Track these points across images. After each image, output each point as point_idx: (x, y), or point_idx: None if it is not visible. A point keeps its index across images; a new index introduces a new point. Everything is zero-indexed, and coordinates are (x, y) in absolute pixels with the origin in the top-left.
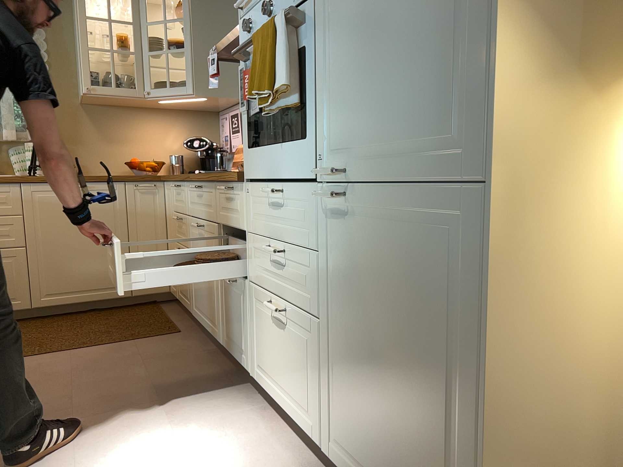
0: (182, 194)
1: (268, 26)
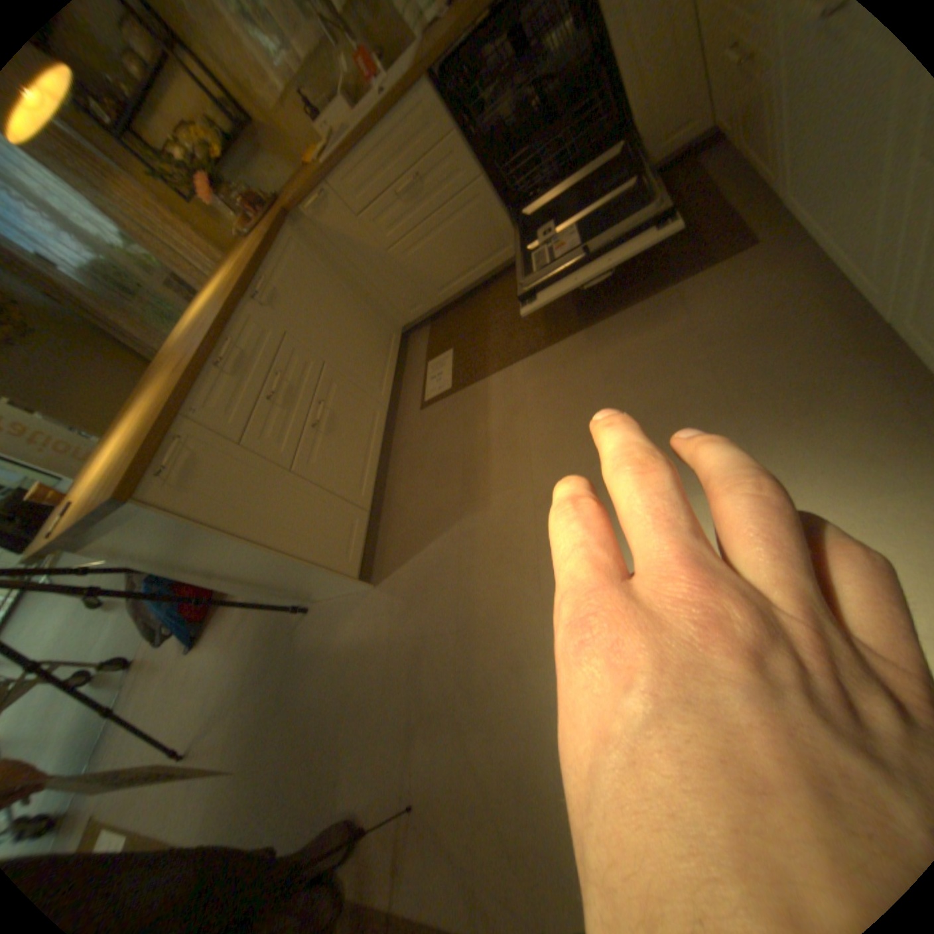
0: None
1: None
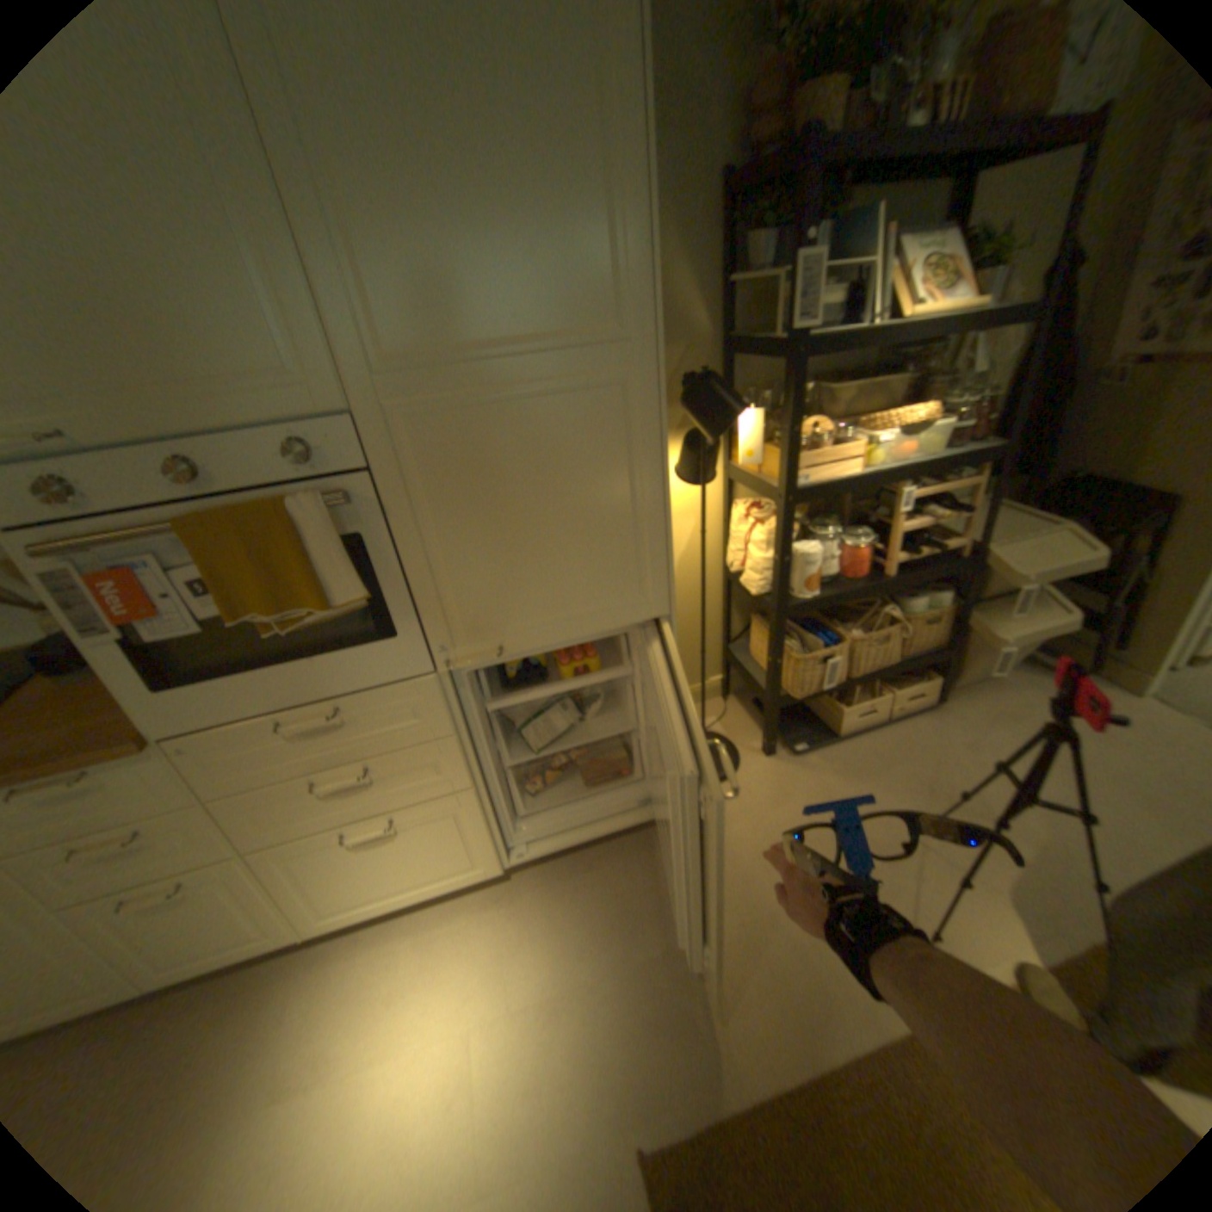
0: None
1: (248, 515)
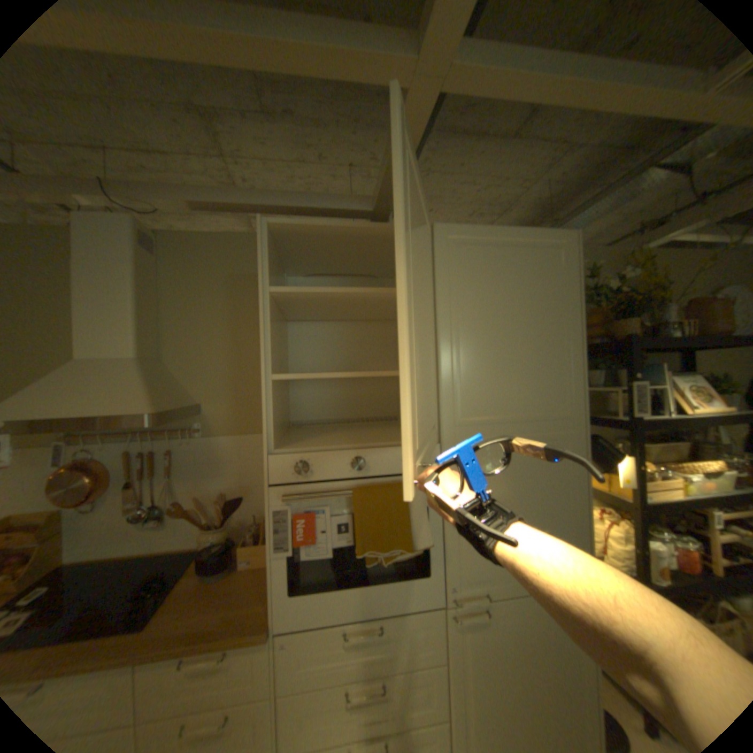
0: None
1: (389, 491)
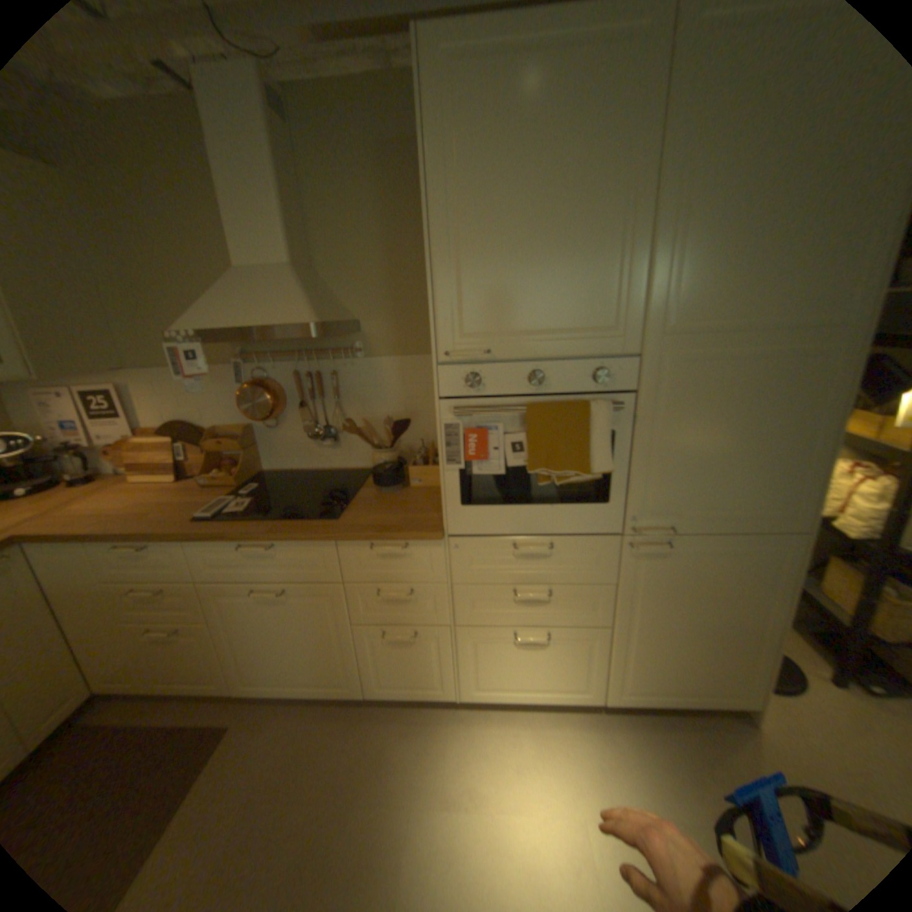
0: (162, 558)
1: (570, 408)
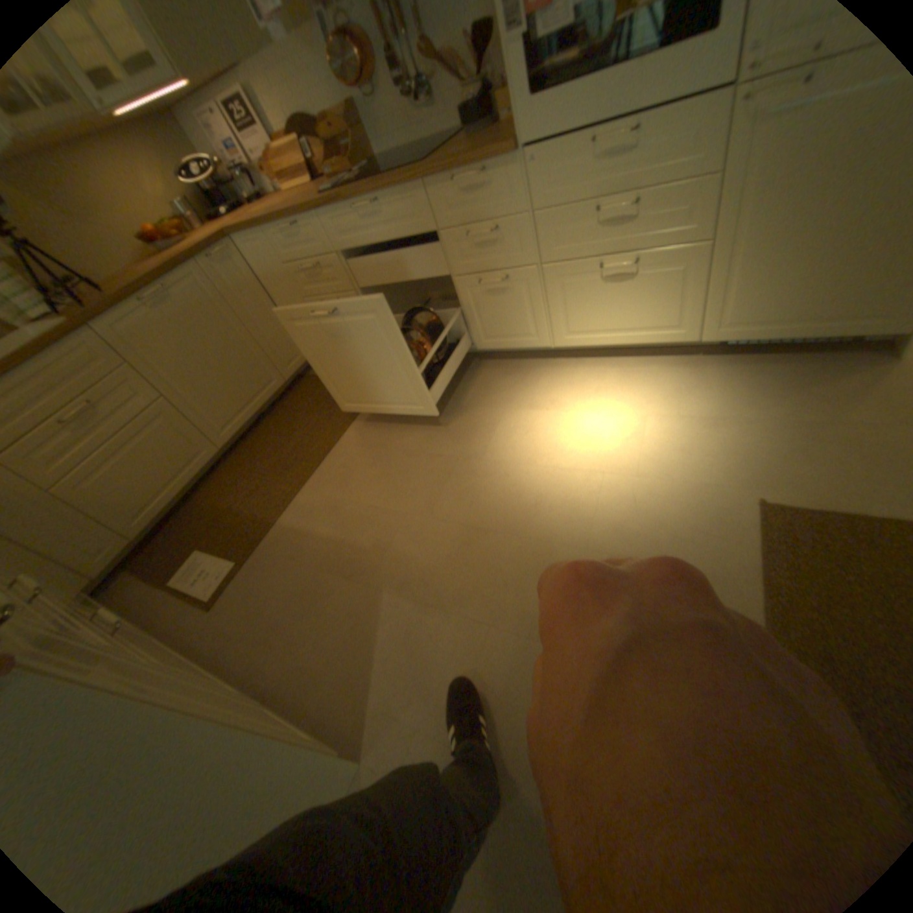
0: (308, 229)
1: None
